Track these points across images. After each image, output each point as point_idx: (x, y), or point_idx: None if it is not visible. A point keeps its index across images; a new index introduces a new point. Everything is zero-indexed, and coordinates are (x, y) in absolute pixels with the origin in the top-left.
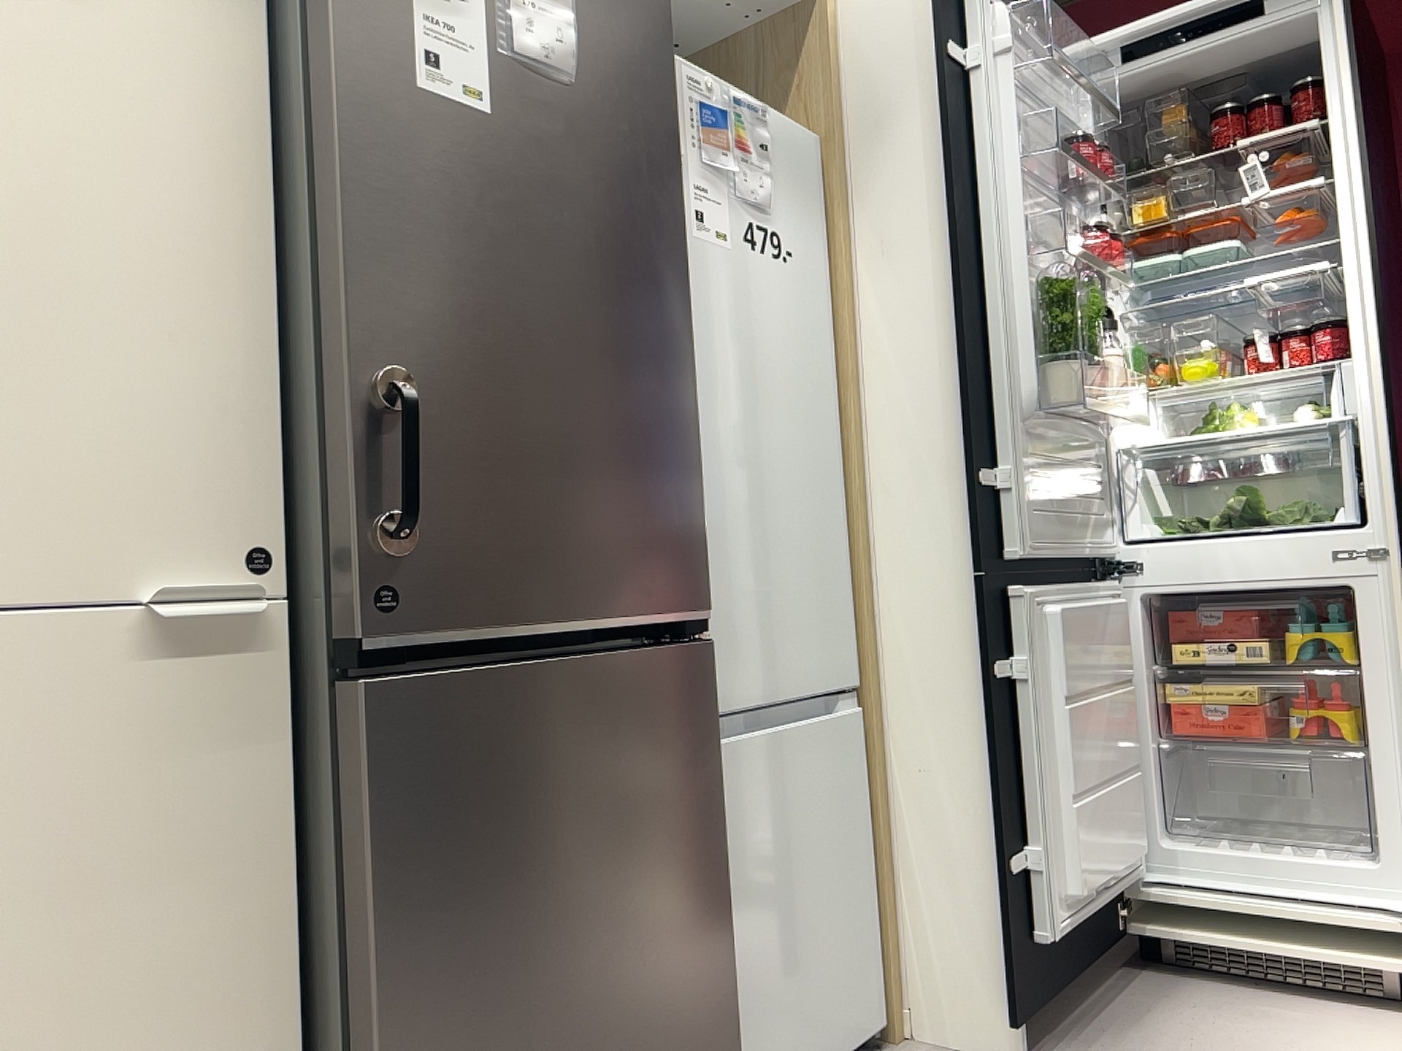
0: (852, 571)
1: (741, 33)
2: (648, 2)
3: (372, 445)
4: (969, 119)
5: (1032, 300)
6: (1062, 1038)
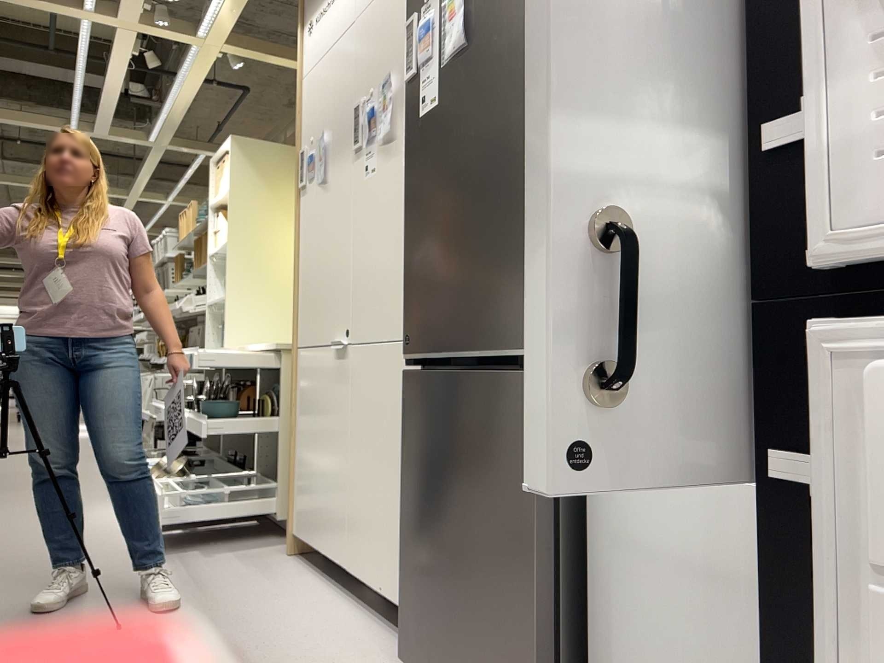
0: None
1: None
2: None
3: (408, 279)
4: None
5: None
6: None
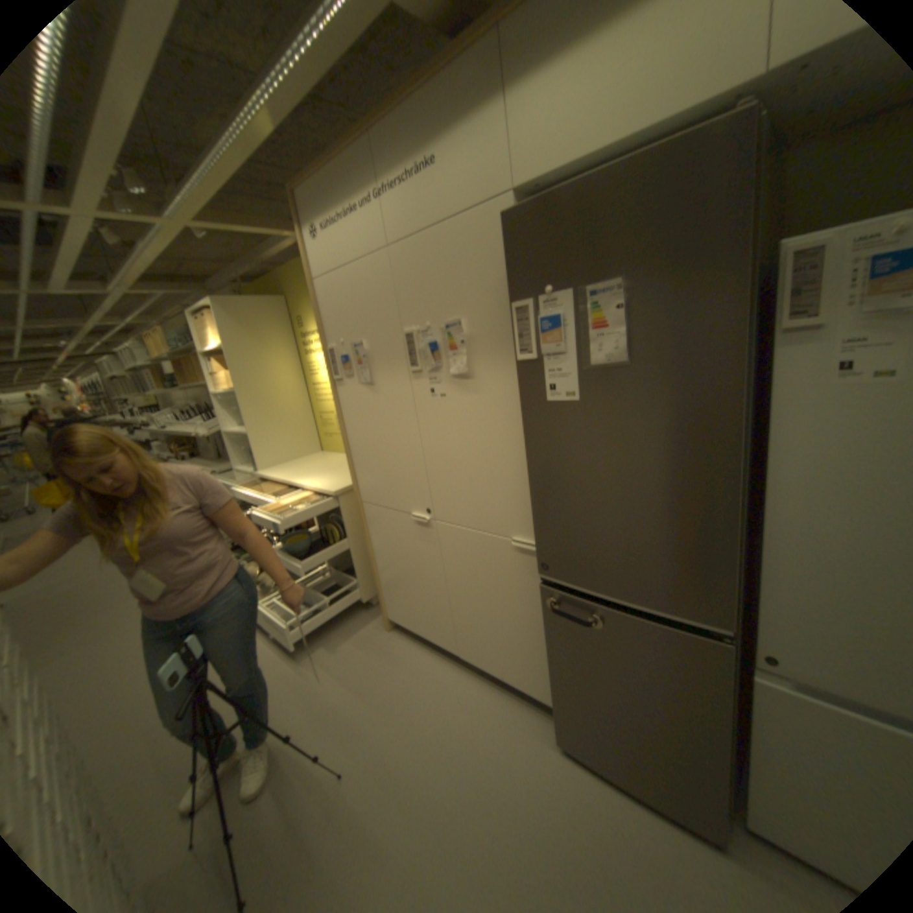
0: None
1: None
2: (715, 262)
3: (540, 522)
4: None
5: None
6: None
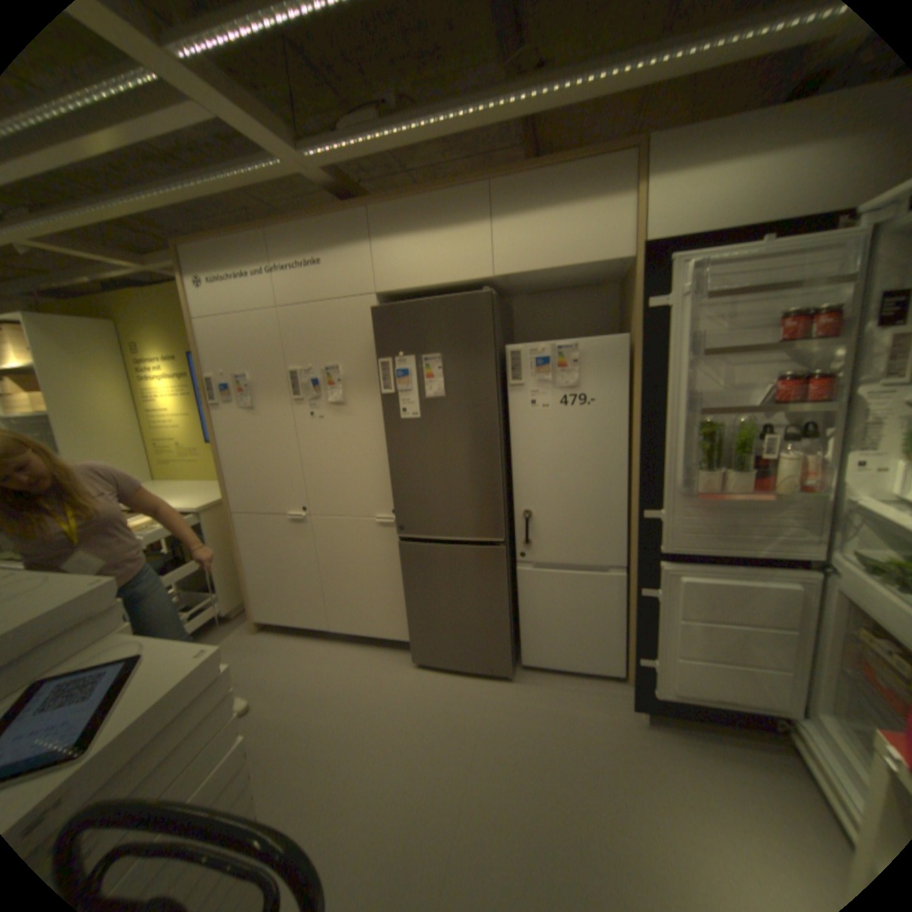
0: (631, 523)
1: (630, 268)
2: (481, 353)
3: (398, 498)
4: (667, 336)
5: (697, 432)
6: (679, 736)
